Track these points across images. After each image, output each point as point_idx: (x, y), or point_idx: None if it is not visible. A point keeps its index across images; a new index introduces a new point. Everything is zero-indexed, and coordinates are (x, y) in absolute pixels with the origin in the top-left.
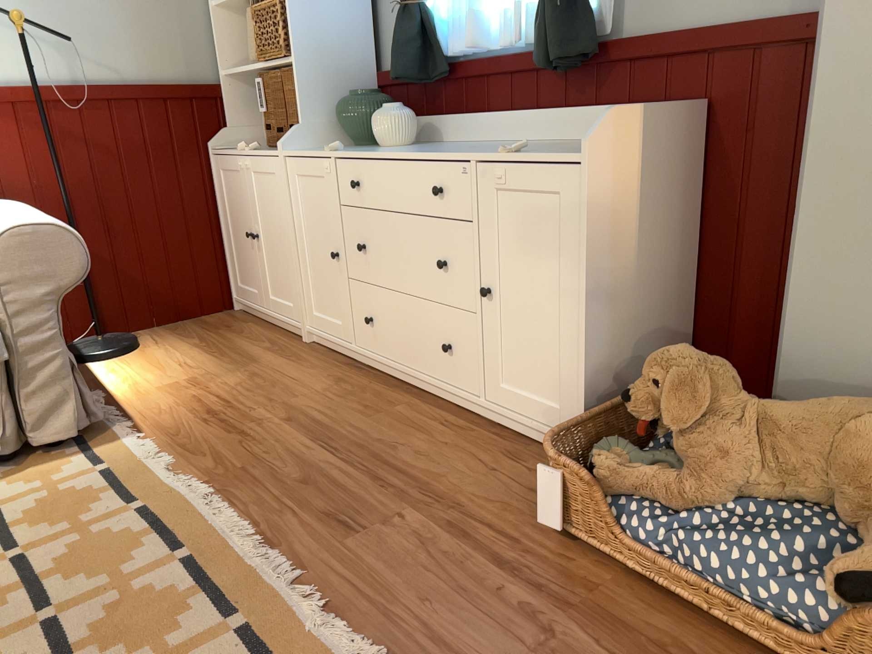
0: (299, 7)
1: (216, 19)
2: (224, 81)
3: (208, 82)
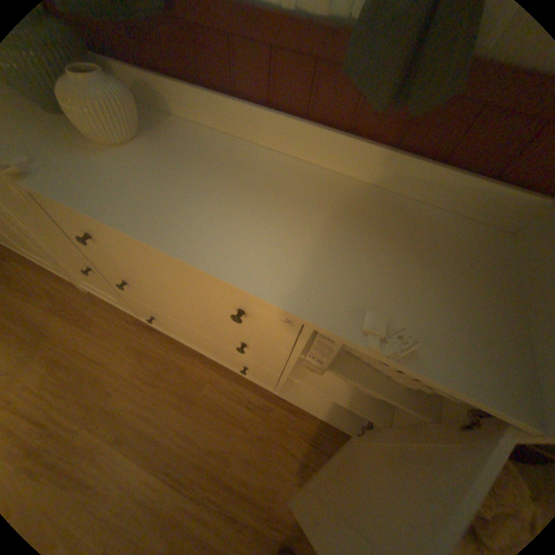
0: None
1: None
2: None
3: None
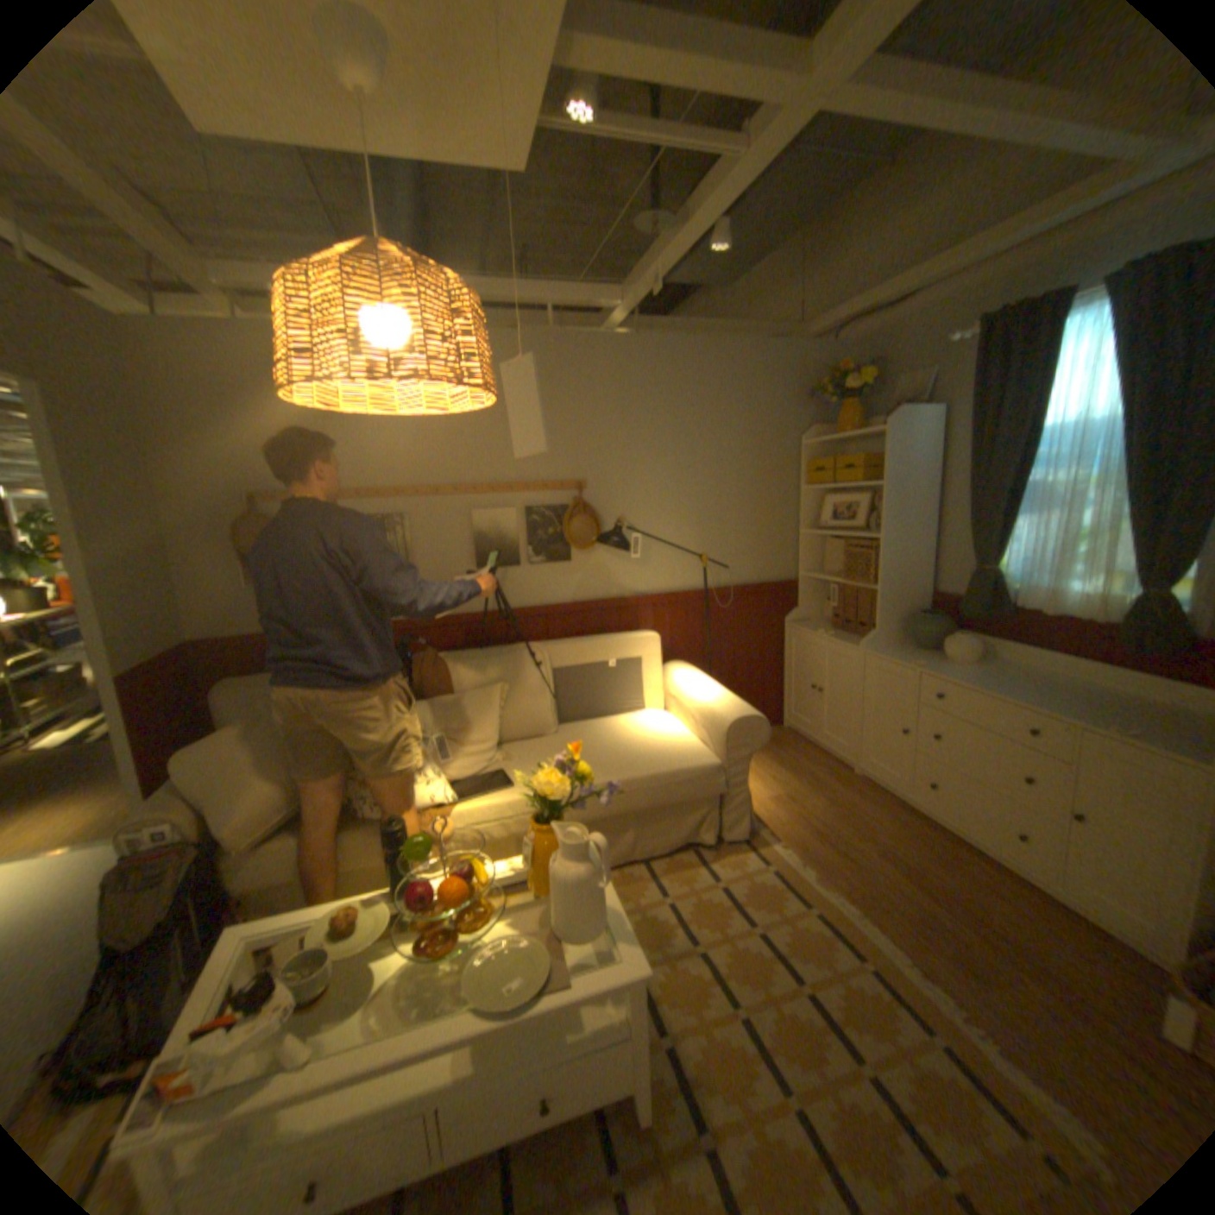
0: (887, 556)
1: (801, 538)
2: (800, 577)
3: (788, 577)
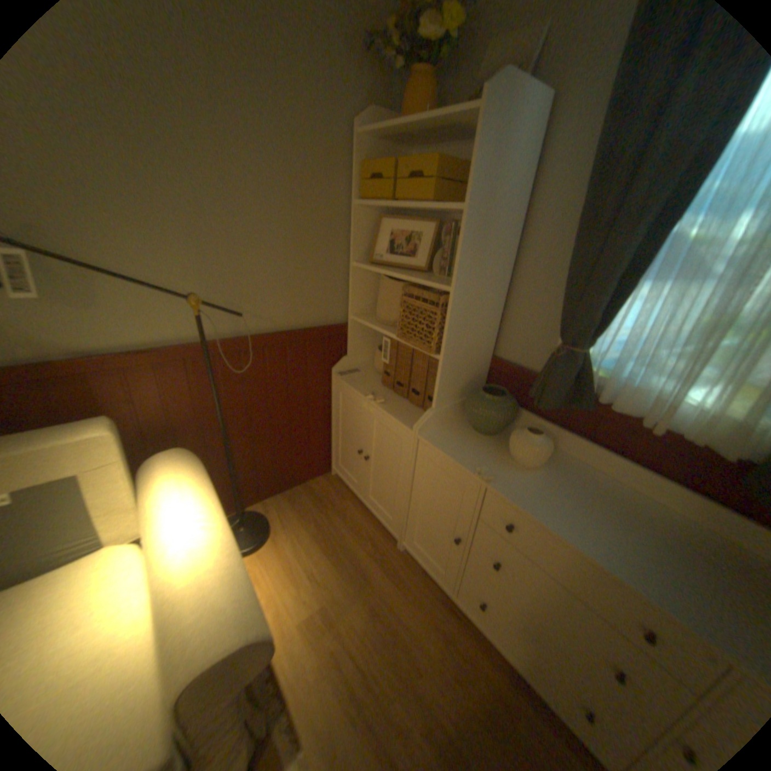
0: (458, 316)
1: (354, 273)
2: (352, 321)
3: (338, 319)
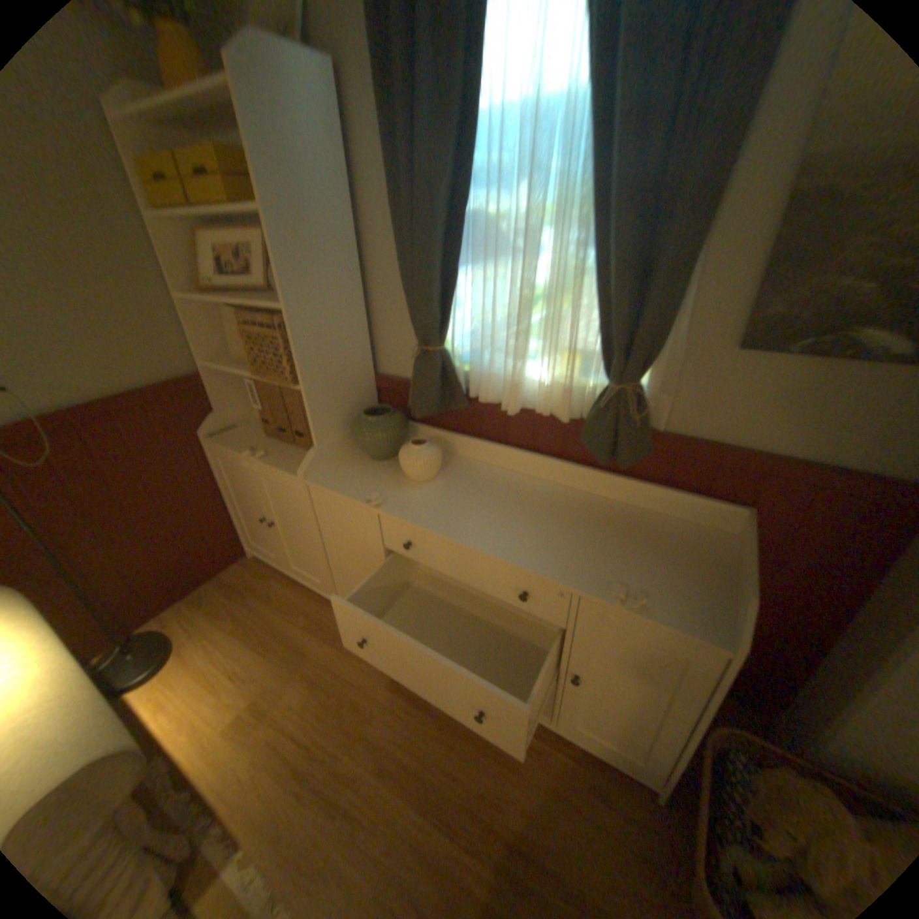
0: (303, 336)
1: (181, 306)
2: (202, 367)
3: (183, 368)
